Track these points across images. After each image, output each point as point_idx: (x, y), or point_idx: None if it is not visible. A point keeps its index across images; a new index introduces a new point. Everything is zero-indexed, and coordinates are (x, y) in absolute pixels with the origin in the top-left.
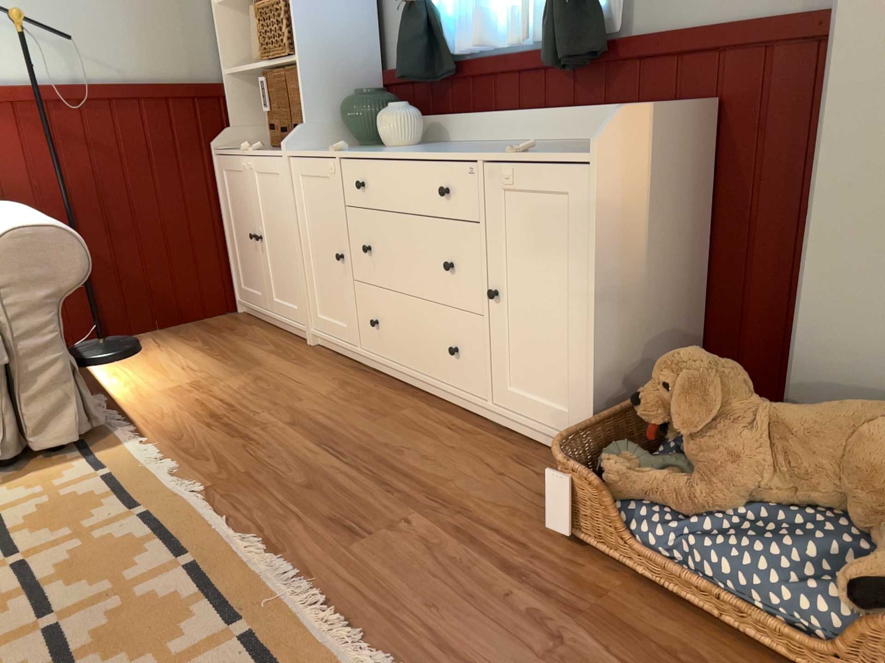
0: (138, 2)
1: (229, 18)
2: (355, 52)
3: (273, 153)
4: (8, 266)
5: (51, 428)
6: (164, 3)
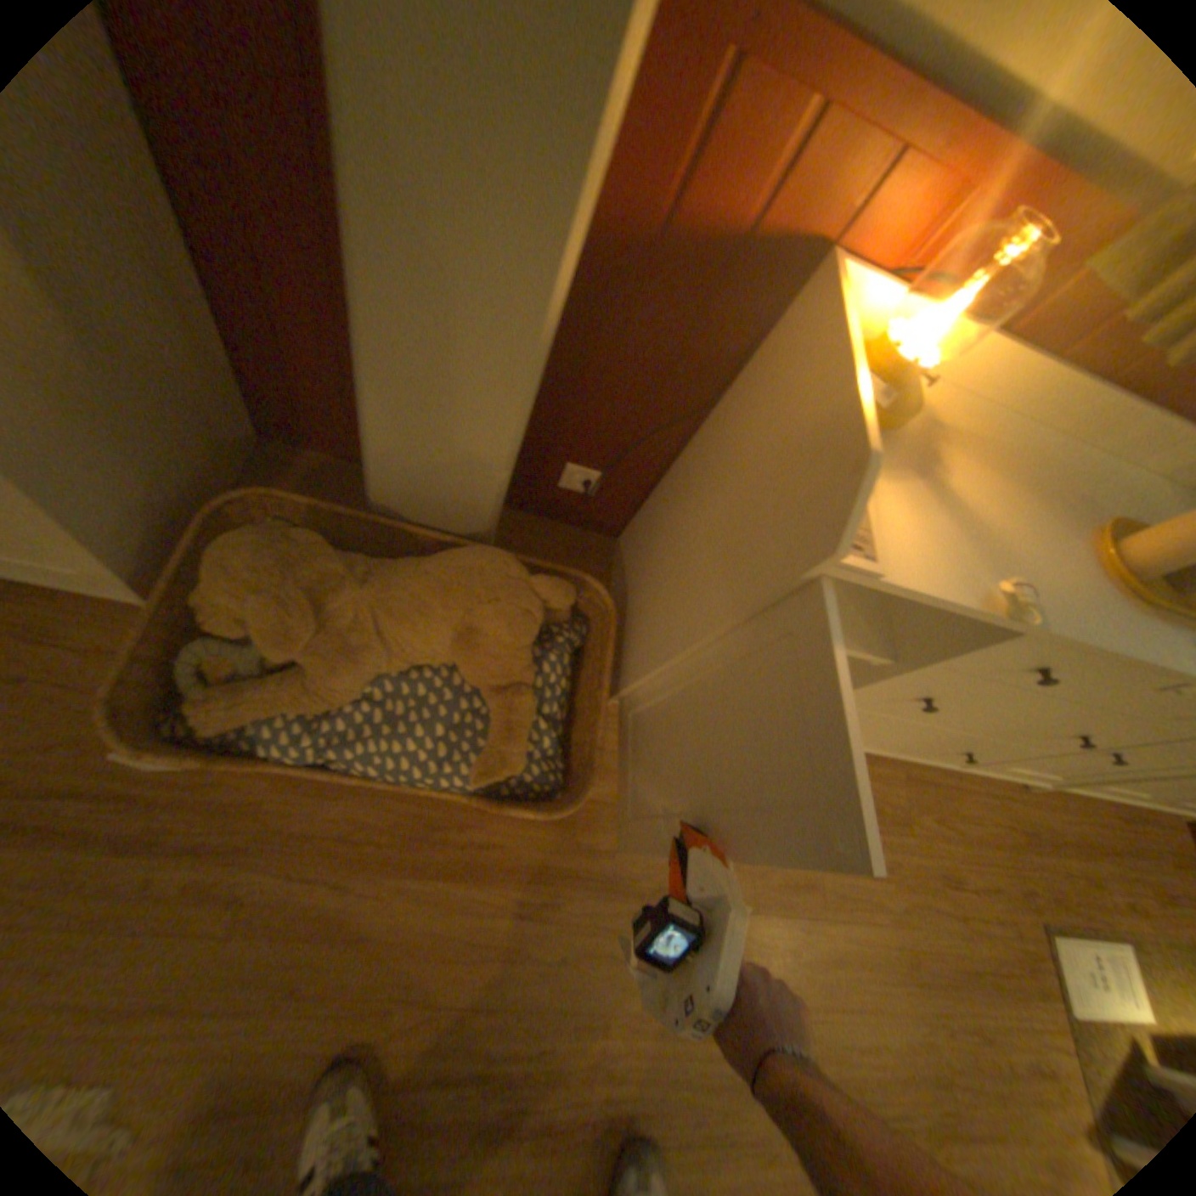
0: None
1: None
2: None
3: None
4: None
5: None
6: None
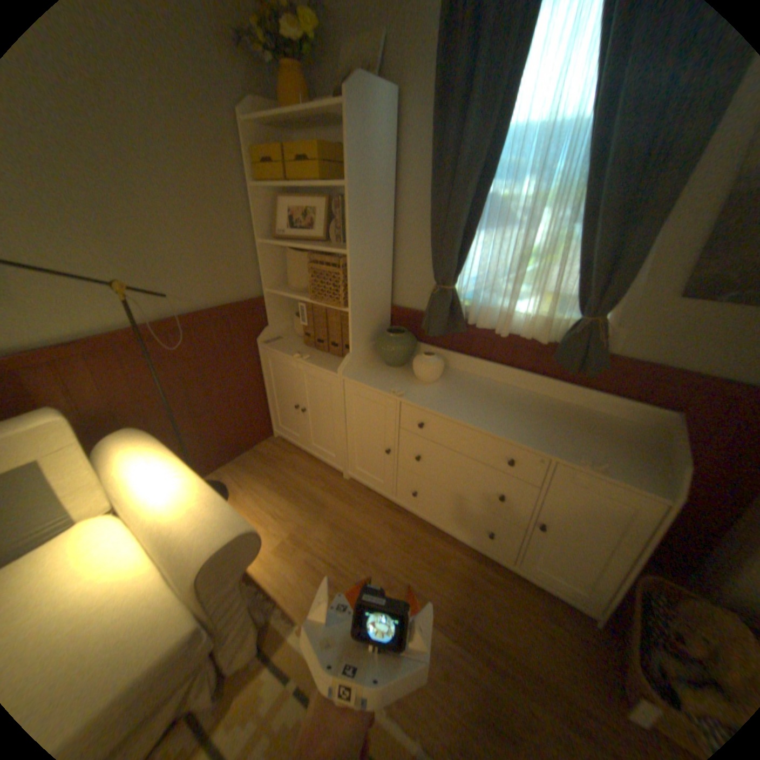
0: (203, 242)
1: (268, 248)
2: (381, 296)
3: (324, 365)
4: (208, 581)
5: (238, 654)
6: (221, 241)
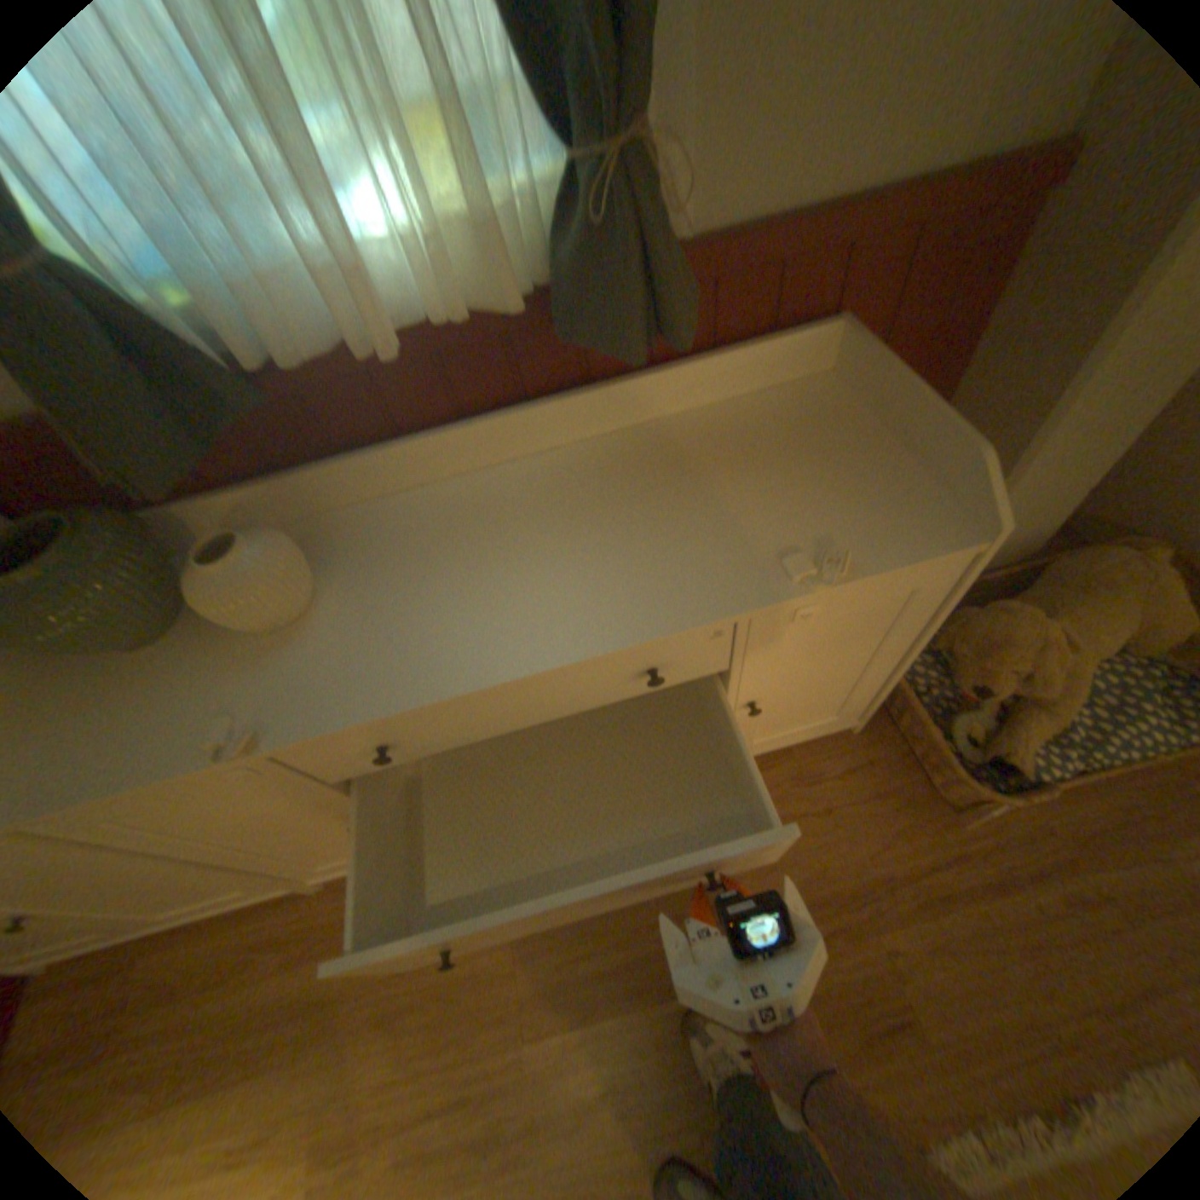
0: None
1: None
2: None
3: None
4: None
5: None
6: None
